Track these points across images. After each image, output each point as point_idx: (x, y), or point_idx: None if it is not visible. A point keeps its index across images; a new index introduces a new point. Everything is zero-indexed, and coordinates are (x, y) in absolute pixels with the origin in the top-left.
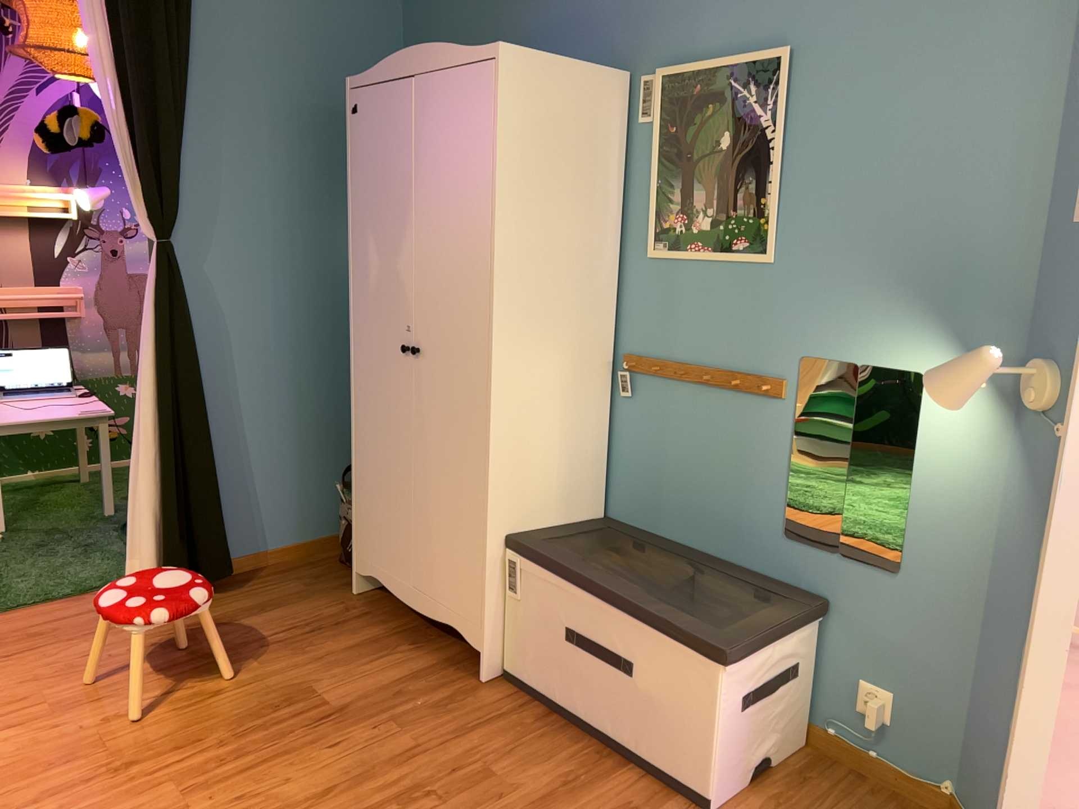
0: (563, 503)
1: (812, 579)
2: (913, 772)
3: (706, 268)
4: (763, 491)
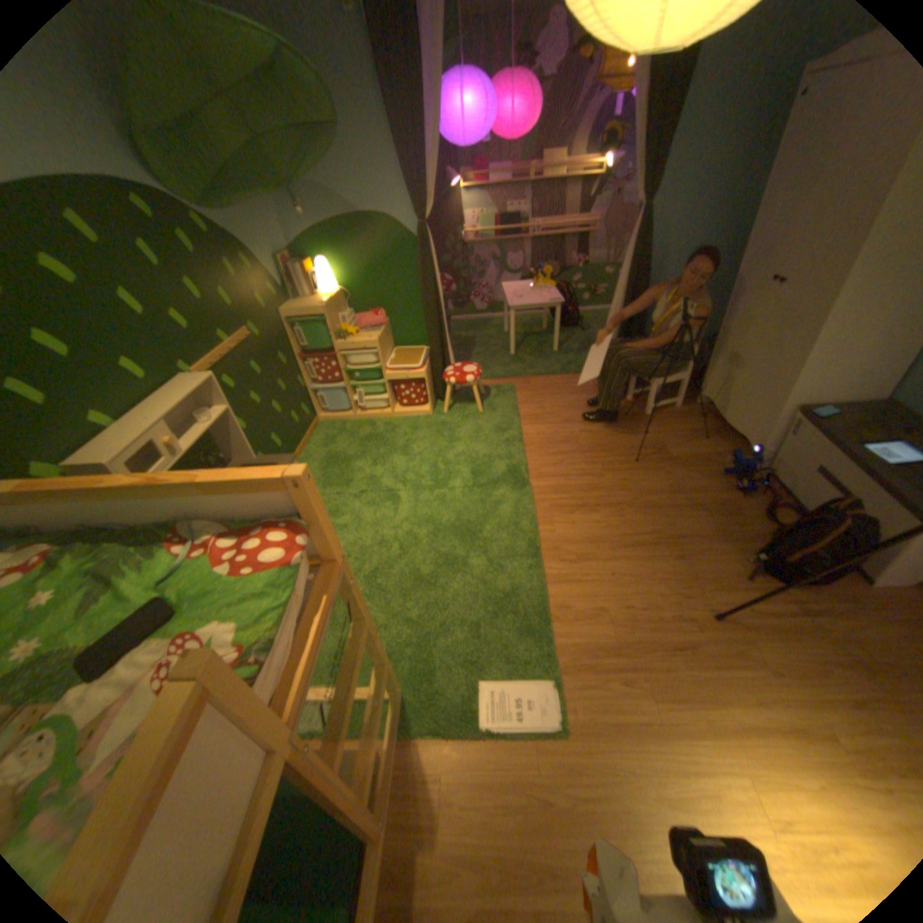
0: (853, 392)
1: None
2: None
3: None
4: None
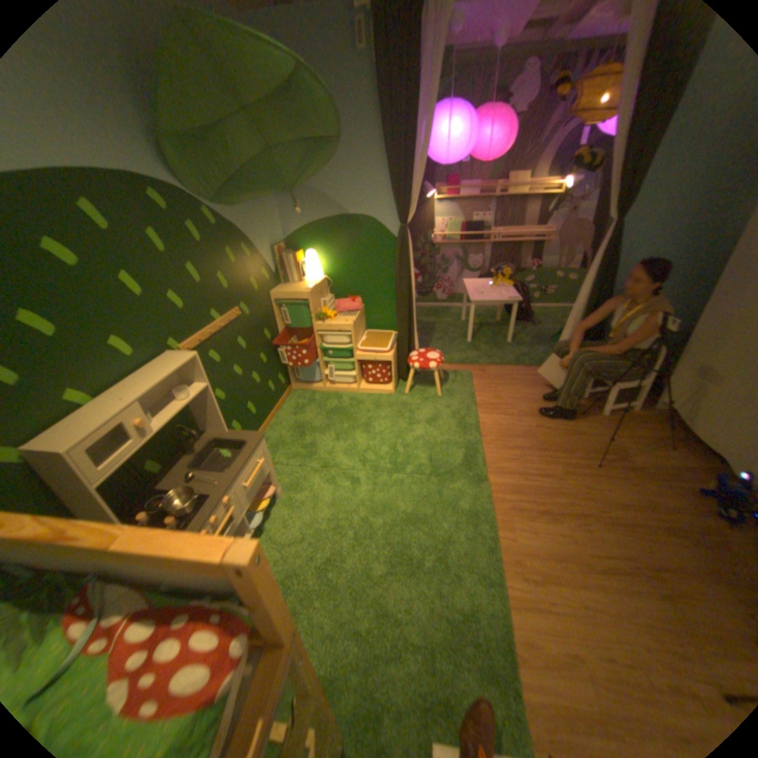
0: None
1: None
2: None
3: None
4: None
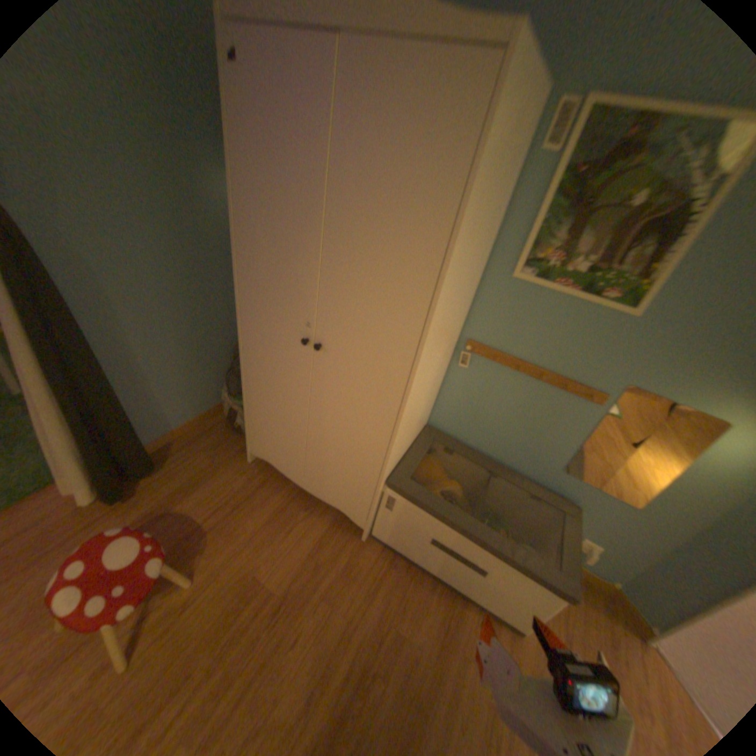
0: (416, 436)
1: (576, 495)
2: (601, 578)
3: (569, 301)
4: (558, 447)
